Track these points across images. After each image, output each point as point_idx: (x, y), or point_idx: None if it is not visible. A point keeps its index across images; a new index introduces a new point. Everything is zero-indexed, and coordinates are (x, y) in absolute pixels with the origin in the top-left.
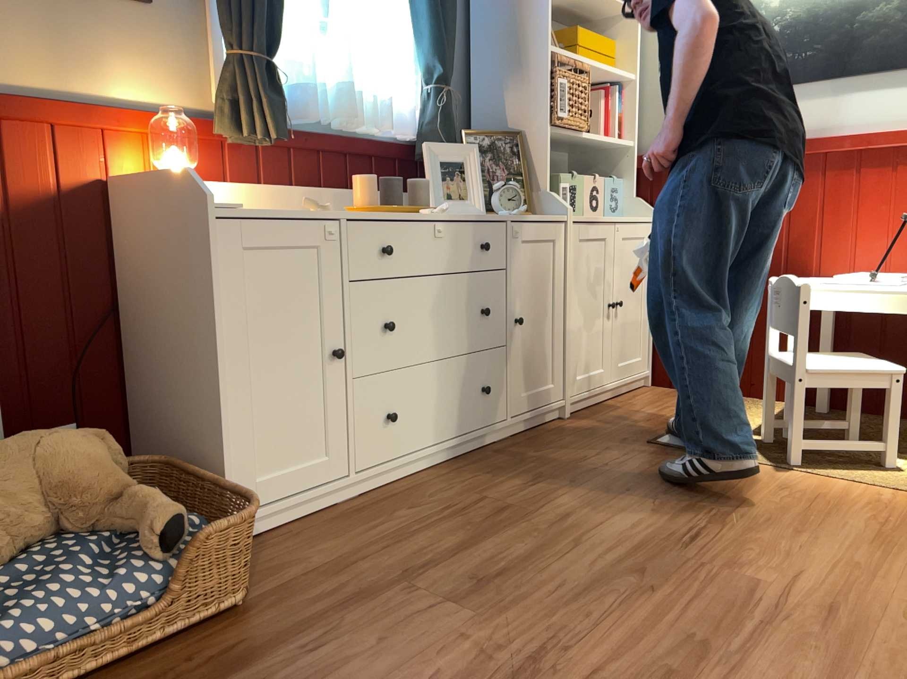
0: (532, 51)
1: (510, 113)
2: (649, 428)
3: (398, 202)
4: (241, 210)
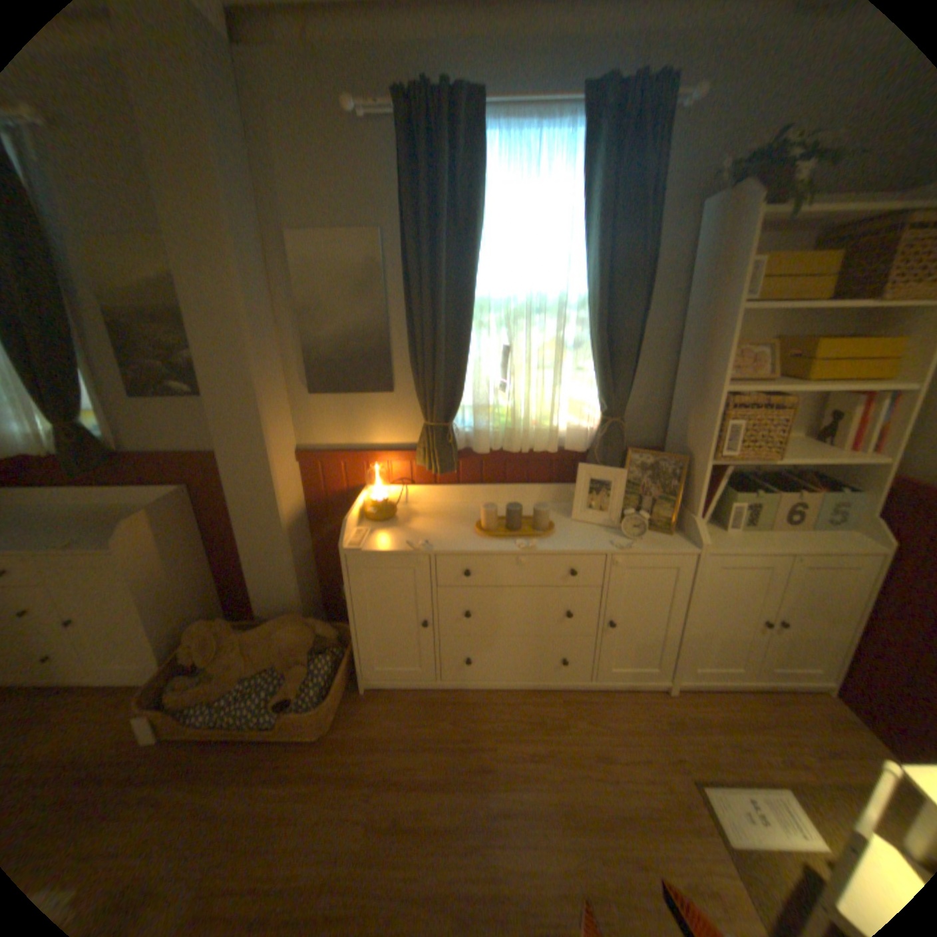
0: (712, 388)
1: (689, 434)
2: (729, 765)
3: (515, 525)
4: (371, 544)
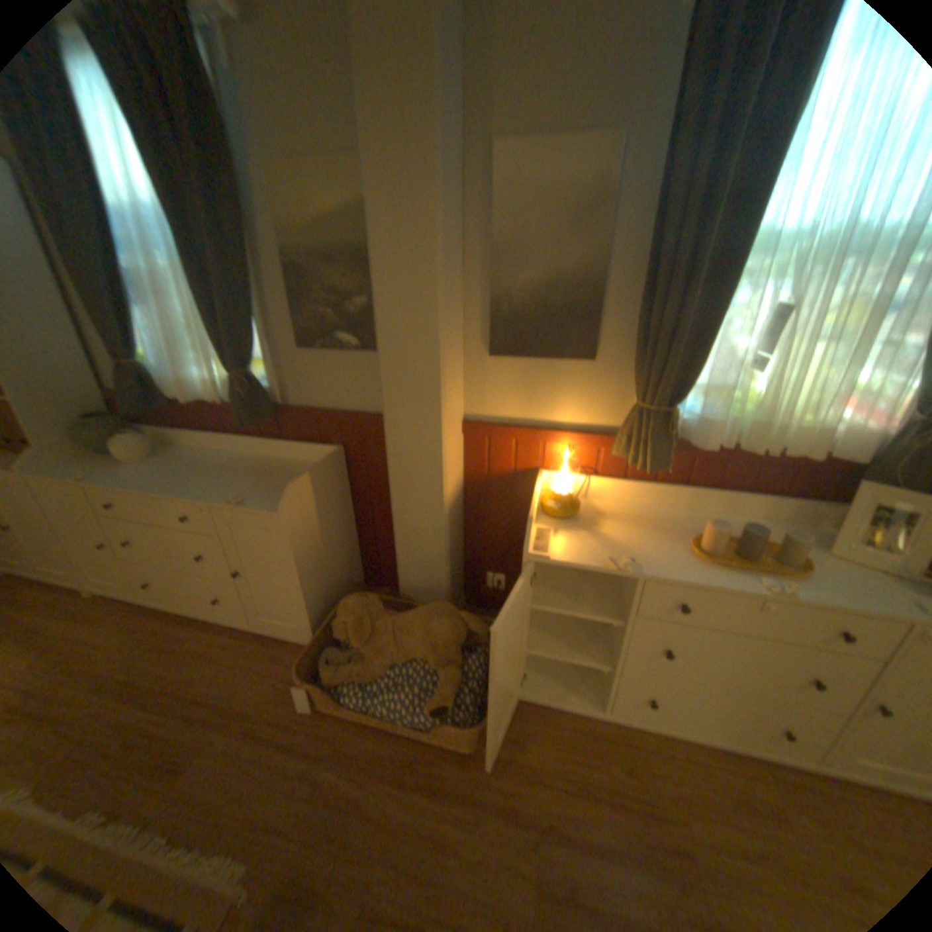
0: None
1: None
2: None
3: (756, 553)
4: (560, 550)
